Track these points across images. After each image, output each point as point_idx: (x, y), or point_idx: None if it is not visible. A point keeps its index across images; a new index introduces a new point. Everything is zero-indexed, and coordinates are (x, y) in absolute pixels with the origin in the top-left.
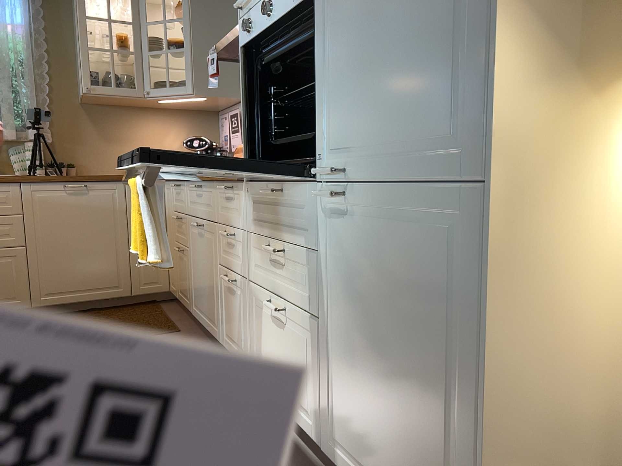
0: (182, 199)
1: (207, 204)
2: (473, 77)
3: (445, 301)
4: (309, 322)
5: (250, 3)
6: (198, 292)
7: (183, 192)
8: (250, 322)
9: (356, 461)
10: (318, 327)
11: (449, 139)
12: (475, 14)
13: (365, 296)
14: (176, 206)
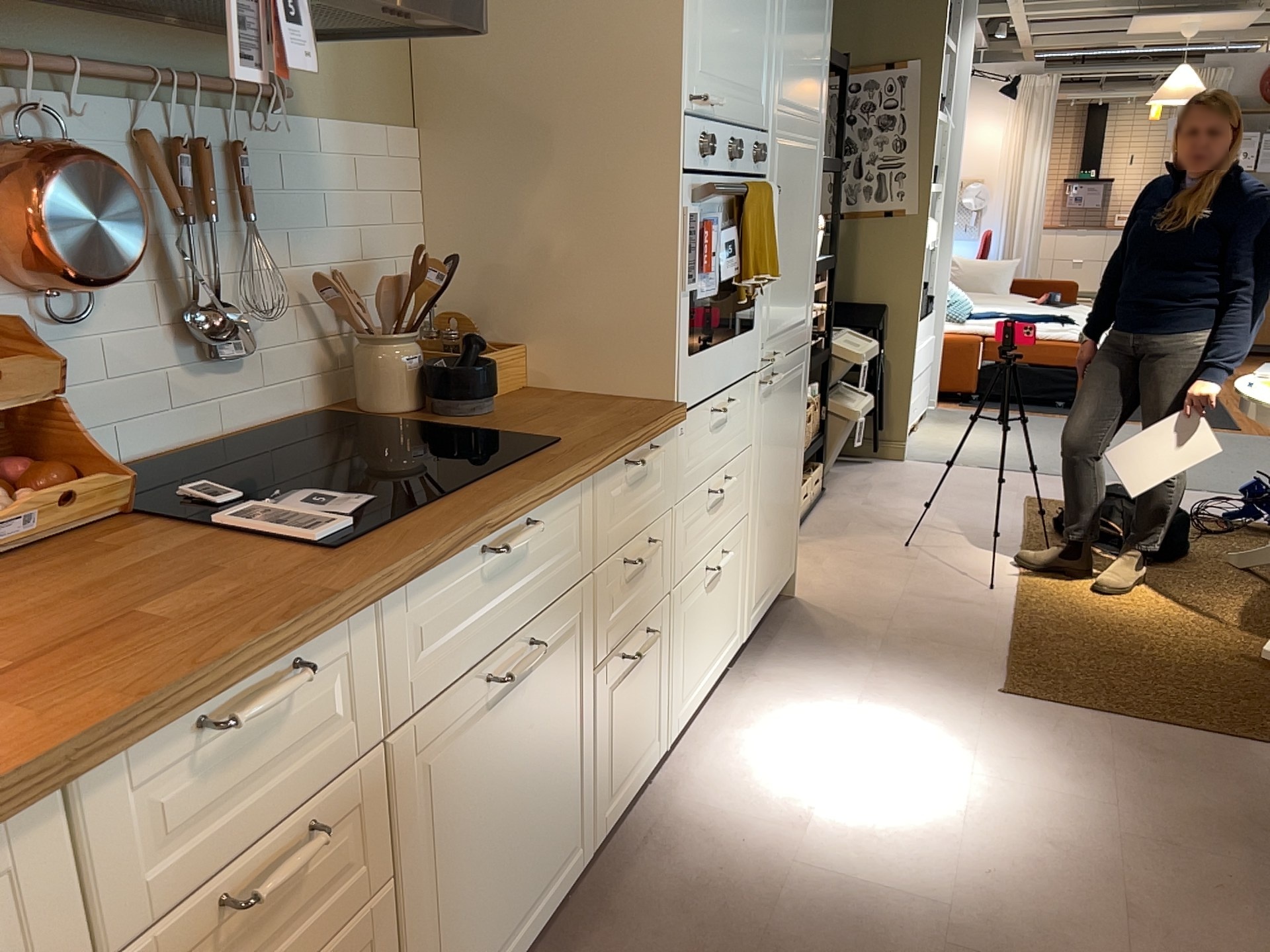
0: (326, 717)
1: (551, 561)
2: (809, 286)
3: (798, 415)
4: (740, 529)
5: (703, 107)
6: (477, 921)
7: (324, 679)
8: (667, 663)
9: (762, 596)
10: (746, 524)
11: (803, 320)
12: (811, 254)
13: (774, 450)
14: (178, 878)
